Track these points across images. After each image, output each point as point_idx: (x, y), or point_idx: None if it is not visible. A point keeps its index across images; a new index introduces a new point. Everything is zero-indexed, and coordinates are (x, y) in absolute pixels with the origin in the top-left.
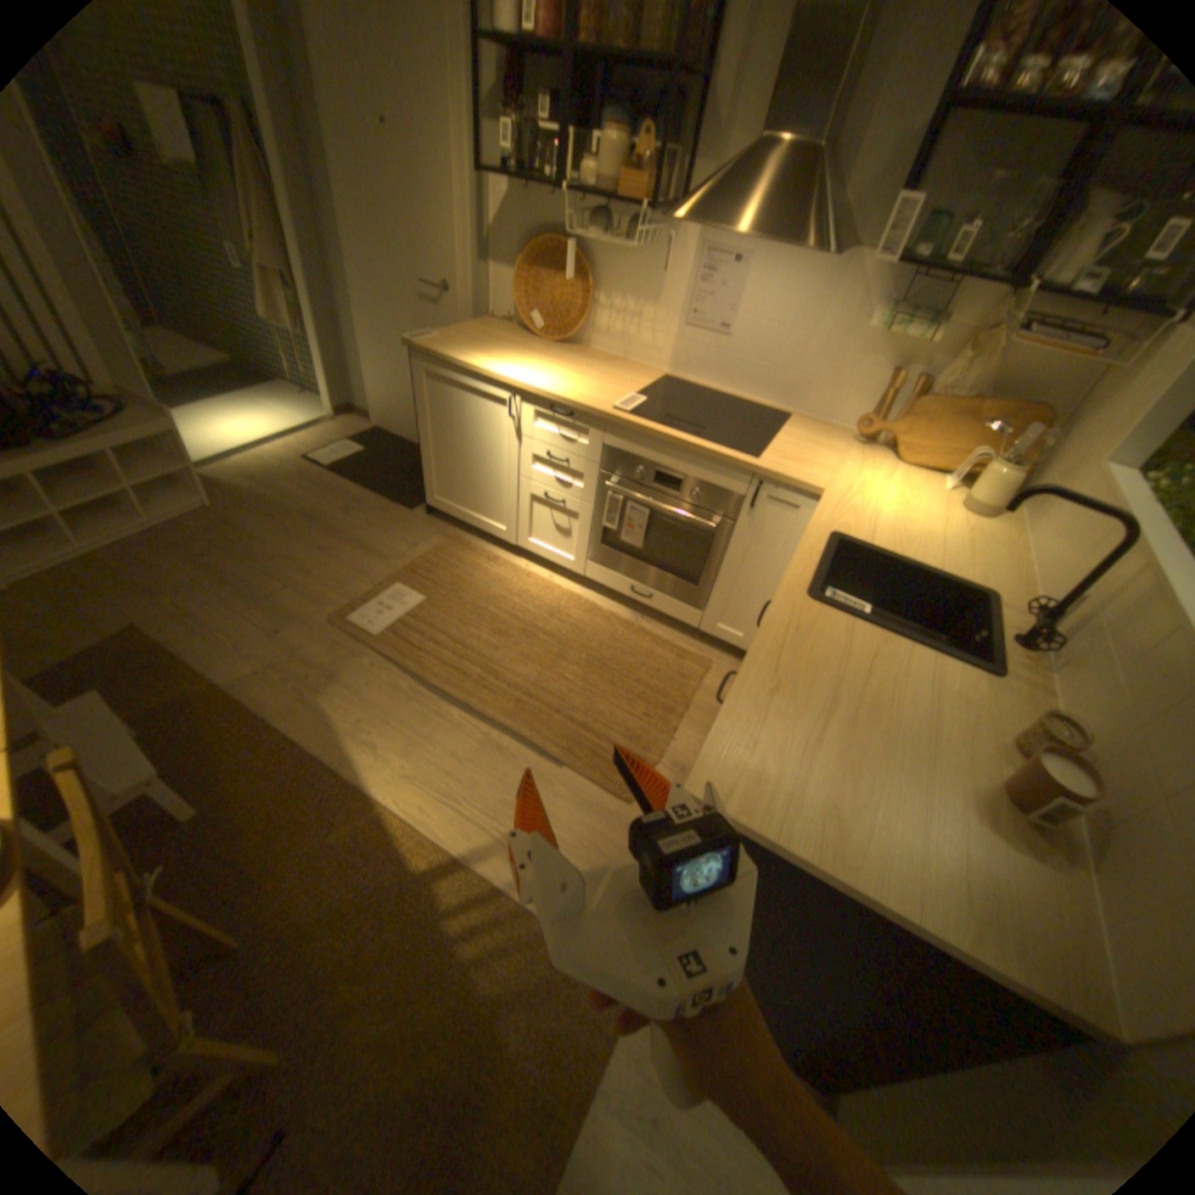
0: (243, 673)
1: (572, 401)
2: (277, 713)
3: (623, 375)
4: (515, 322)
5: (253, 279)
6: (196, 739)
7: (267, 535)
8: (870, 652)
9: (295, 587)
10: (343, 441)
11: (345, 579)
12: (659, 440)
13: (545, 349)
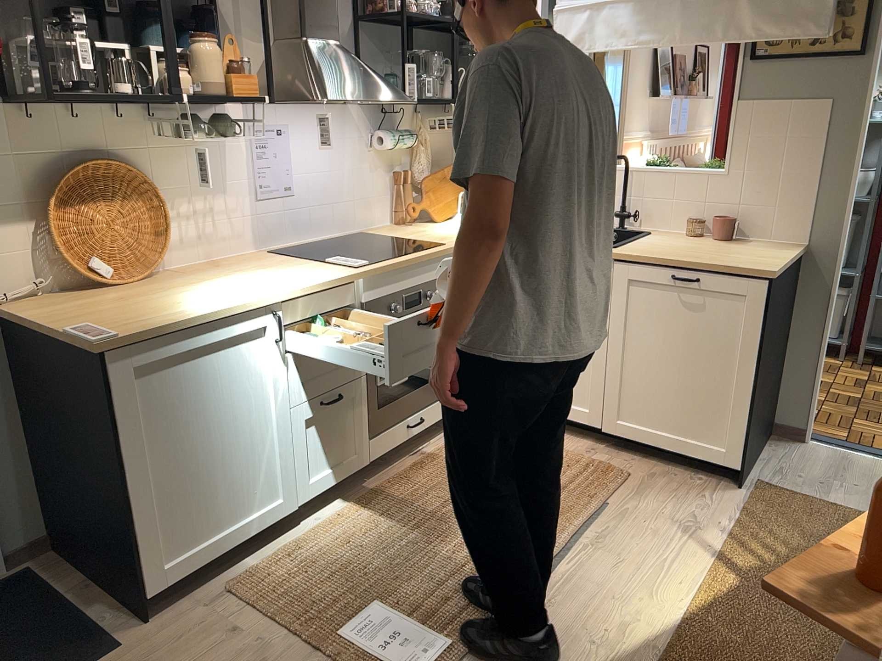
0: None
1: (336, 278)
2: None
3: (262, 263)
4: (46, 291)
5: None
6: None
7: None
8: (650, 245)
9: None
10: None
11: None
12: (403, 267)
13: (163, 284)
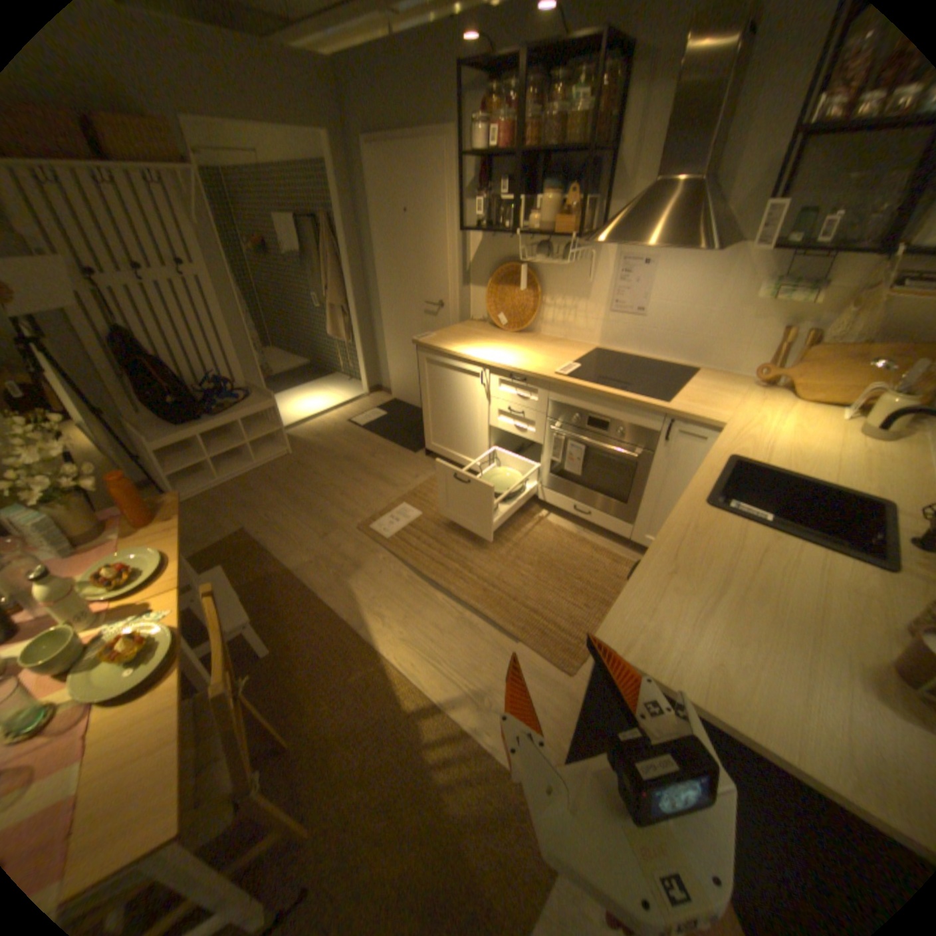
0: (304, 560)
1: (525, 370)
2: (323, 588)
3: (564, 350)
4: (488, 321)
5: (326, 313)
6: (273, 602)
7: (324, 471)
8: (762, 546)
9: (339, 505)
10: (374, 409)
11: (370, 499)
12: (590, 393)
13: (507, 337)
